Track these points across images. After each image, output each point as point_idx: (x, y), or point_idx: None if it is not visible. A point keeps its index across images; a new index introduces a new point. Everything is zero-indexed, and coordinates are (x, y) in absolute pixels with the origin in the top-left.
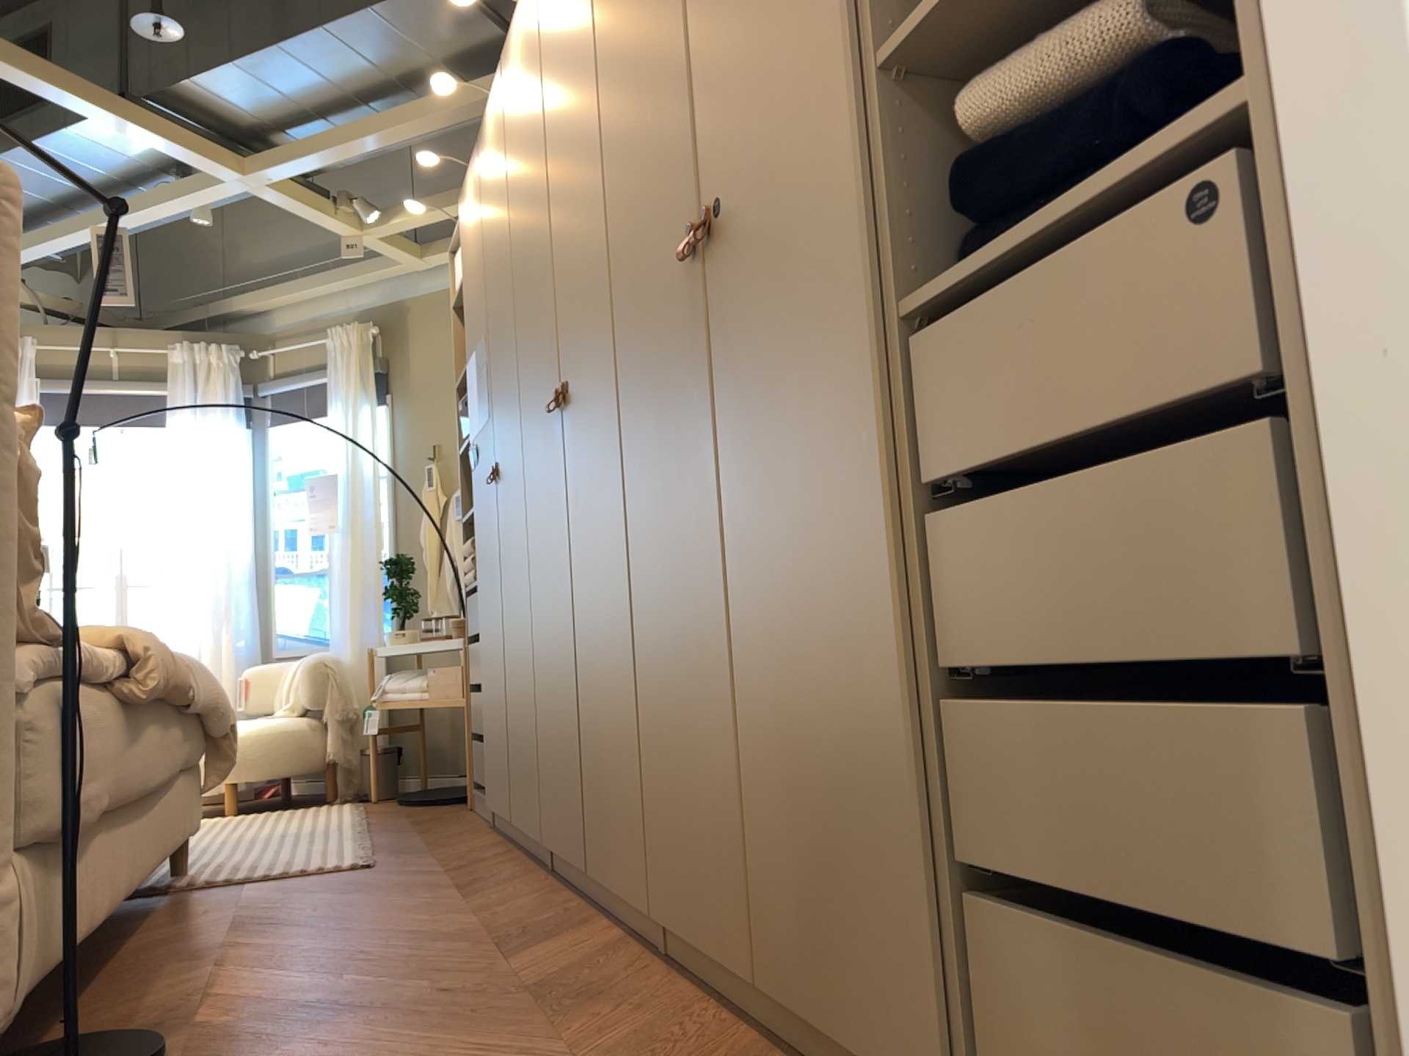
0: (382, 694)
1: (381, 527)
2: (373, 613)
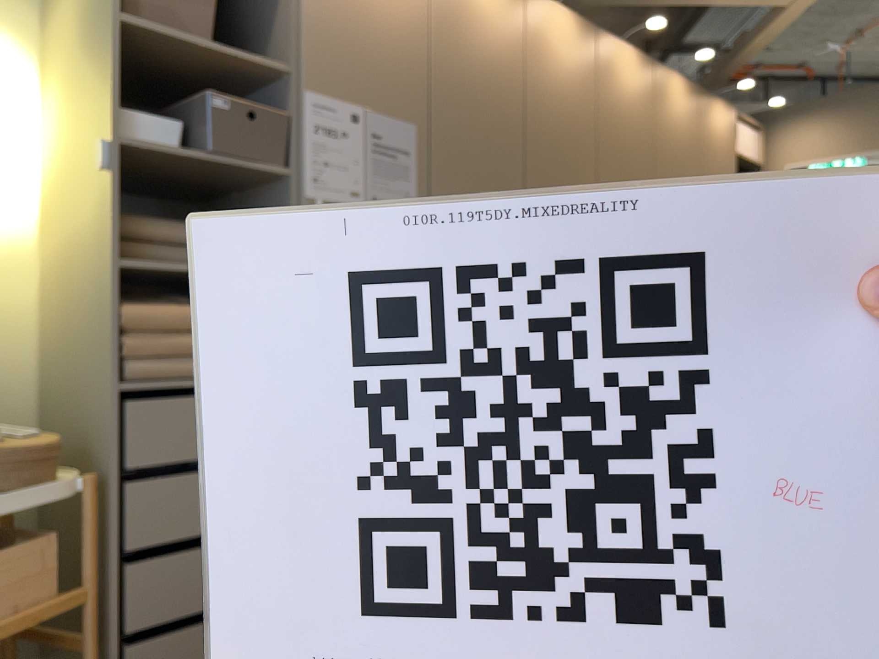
0: None
1: None
2: None
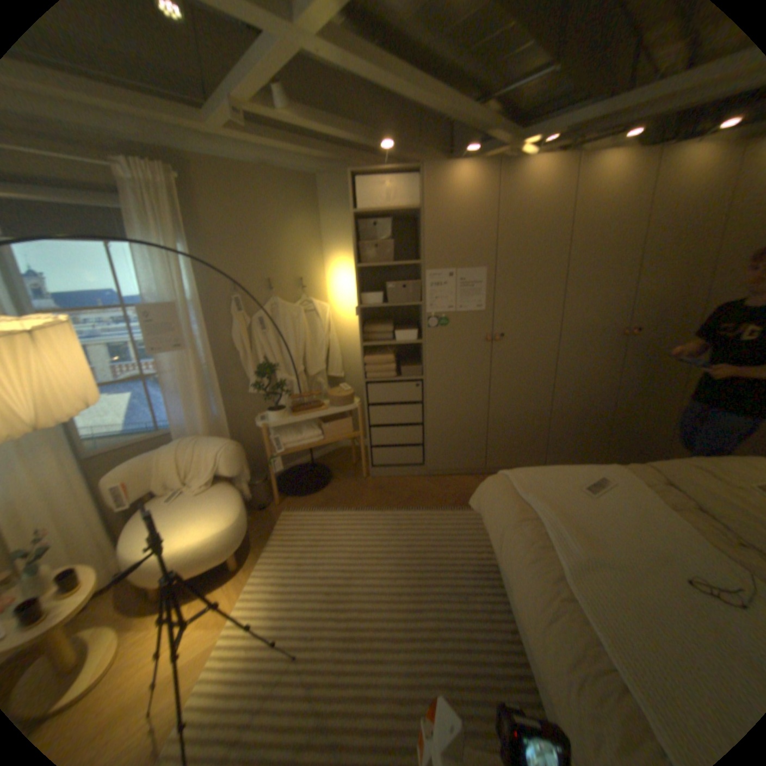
0: (278, 451)
1: (195, 341)
2: (206, 404)
